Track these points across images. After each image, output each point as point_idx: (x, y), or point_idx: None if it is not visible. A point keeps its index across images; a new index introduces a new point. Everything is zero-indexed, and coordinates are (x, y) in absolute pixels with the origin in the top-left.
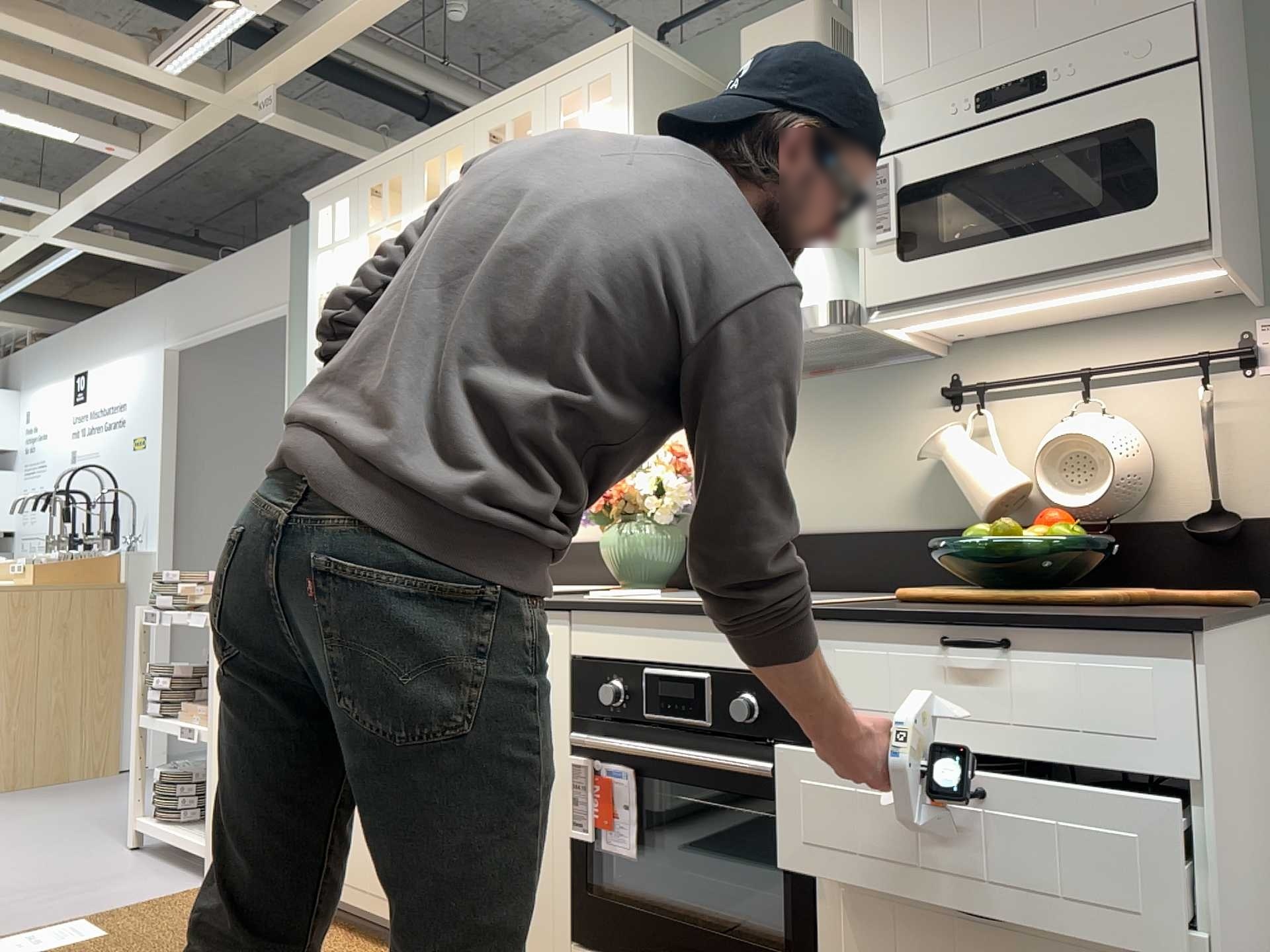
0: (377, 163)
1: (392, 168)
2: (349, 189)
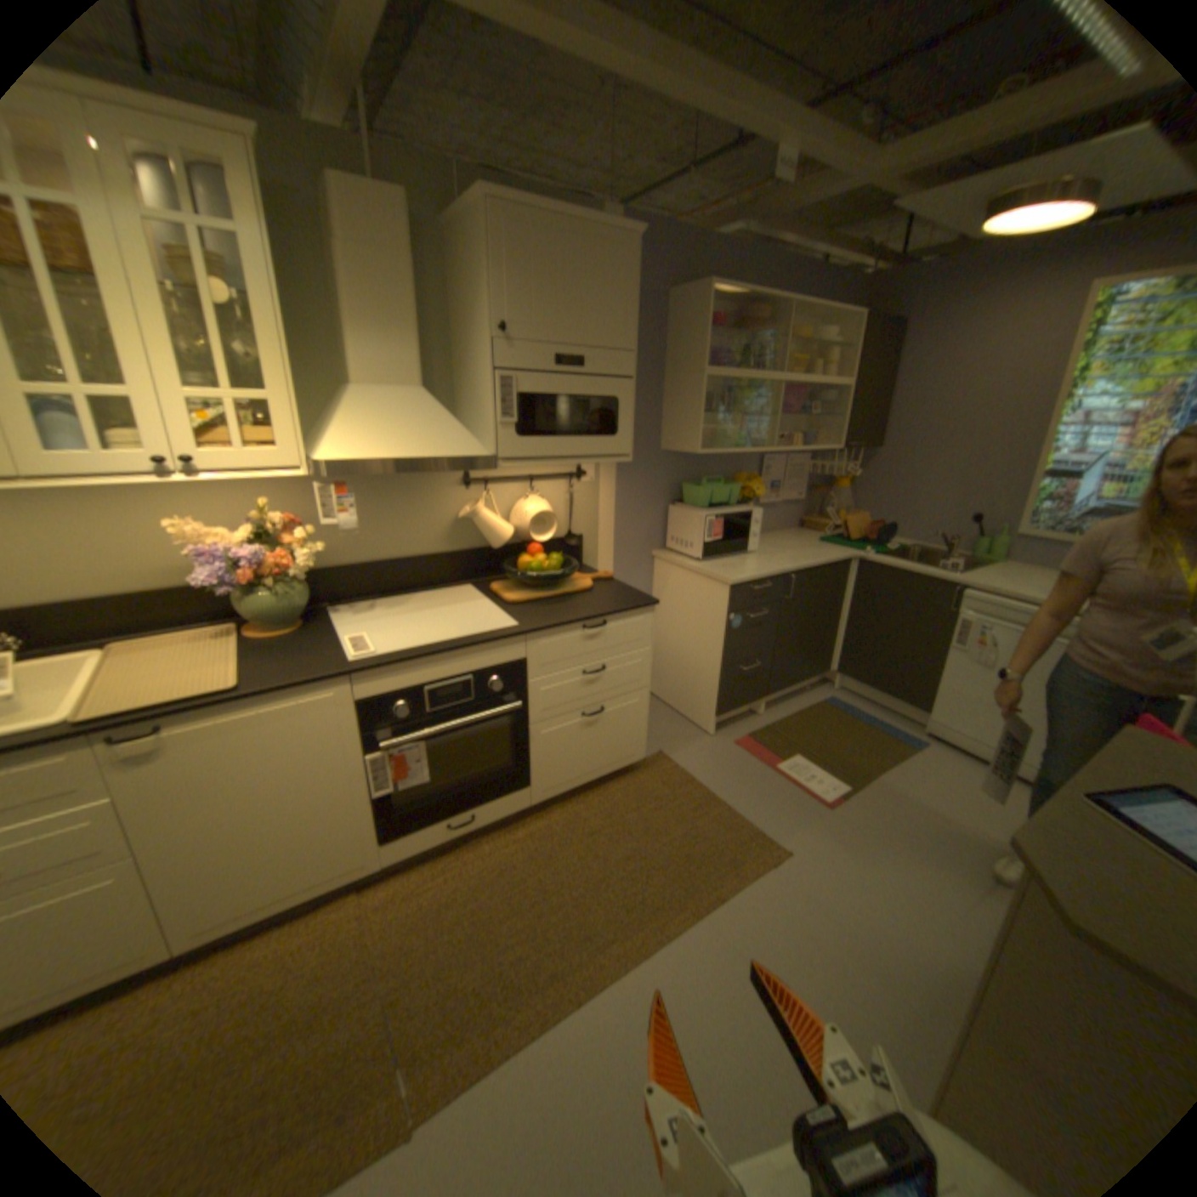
0: None
1: None
2: None
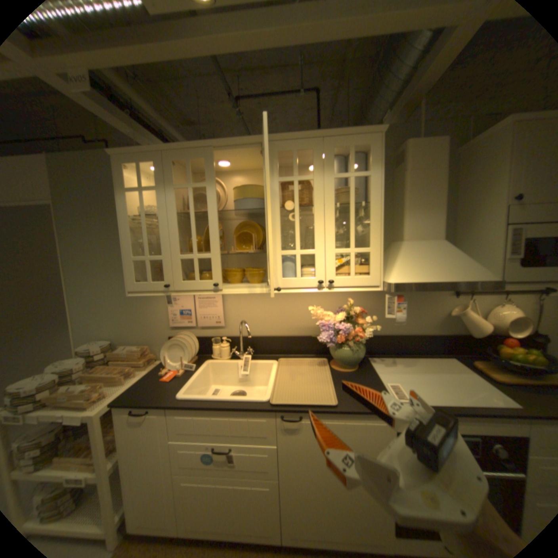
0: (180, 145)
1: (194, 152)
2: (151, 155)
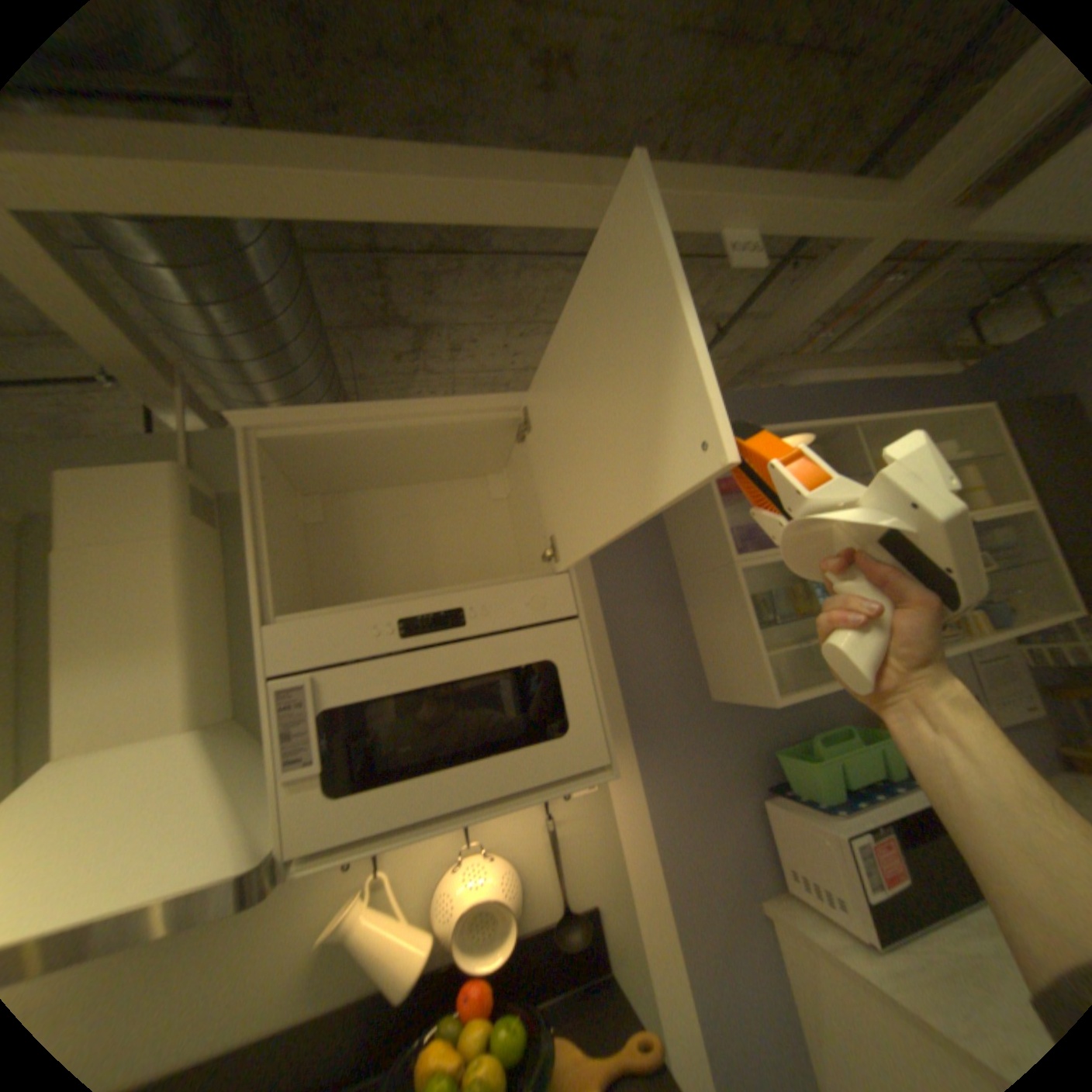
0: None
1: None
2: None
